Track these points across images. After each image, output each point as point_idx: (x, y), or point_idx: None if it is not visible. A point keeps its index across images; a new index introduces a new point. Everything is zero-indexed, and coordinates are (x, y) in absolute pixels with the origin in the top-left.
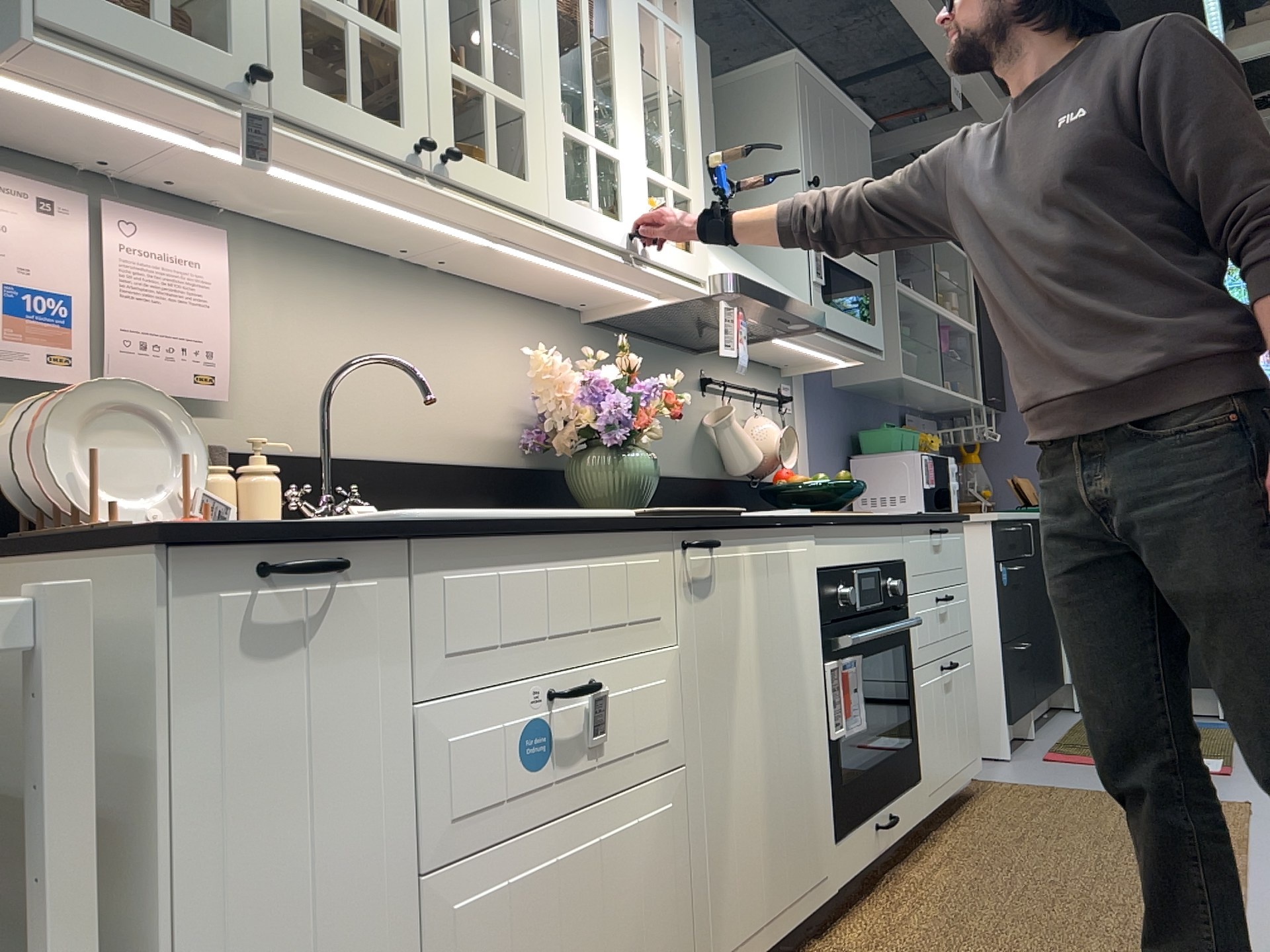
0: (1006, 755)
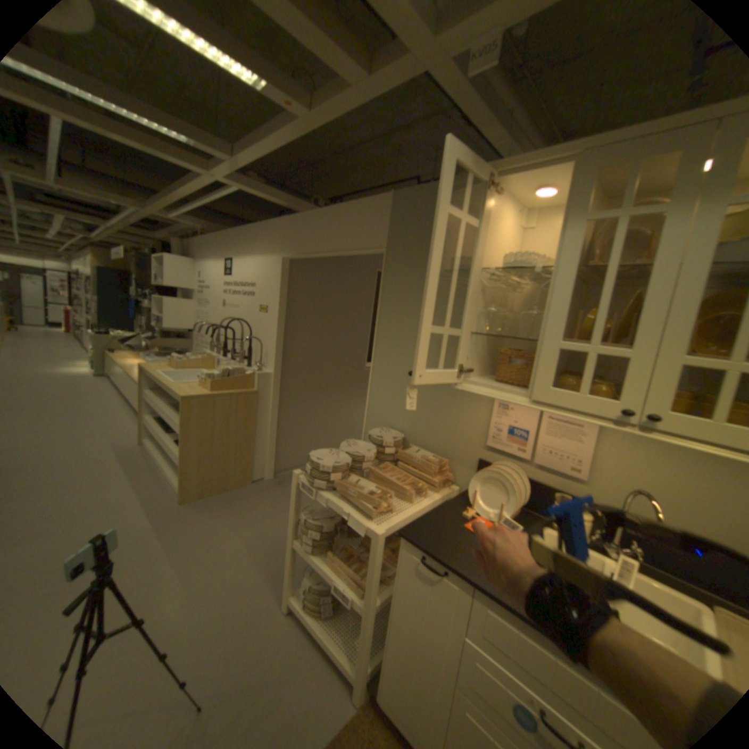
0: None
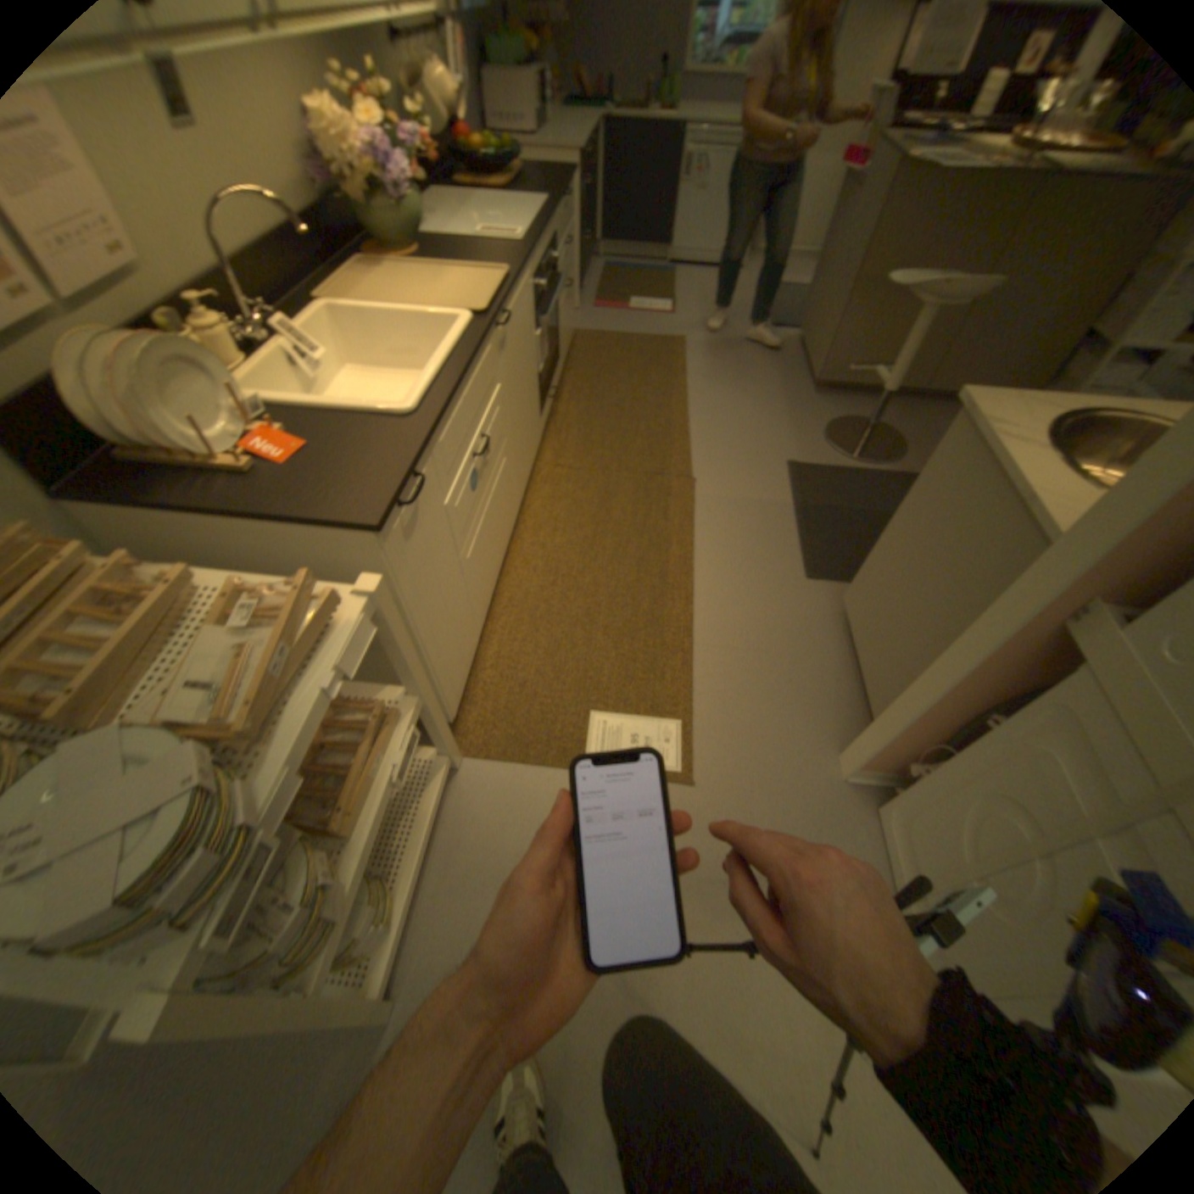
0: (576, 306)
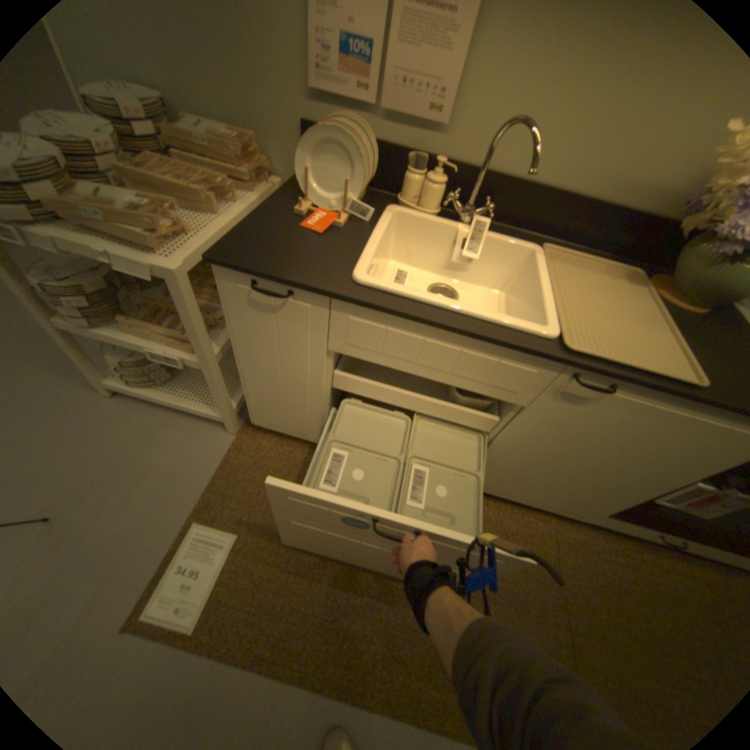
0: None
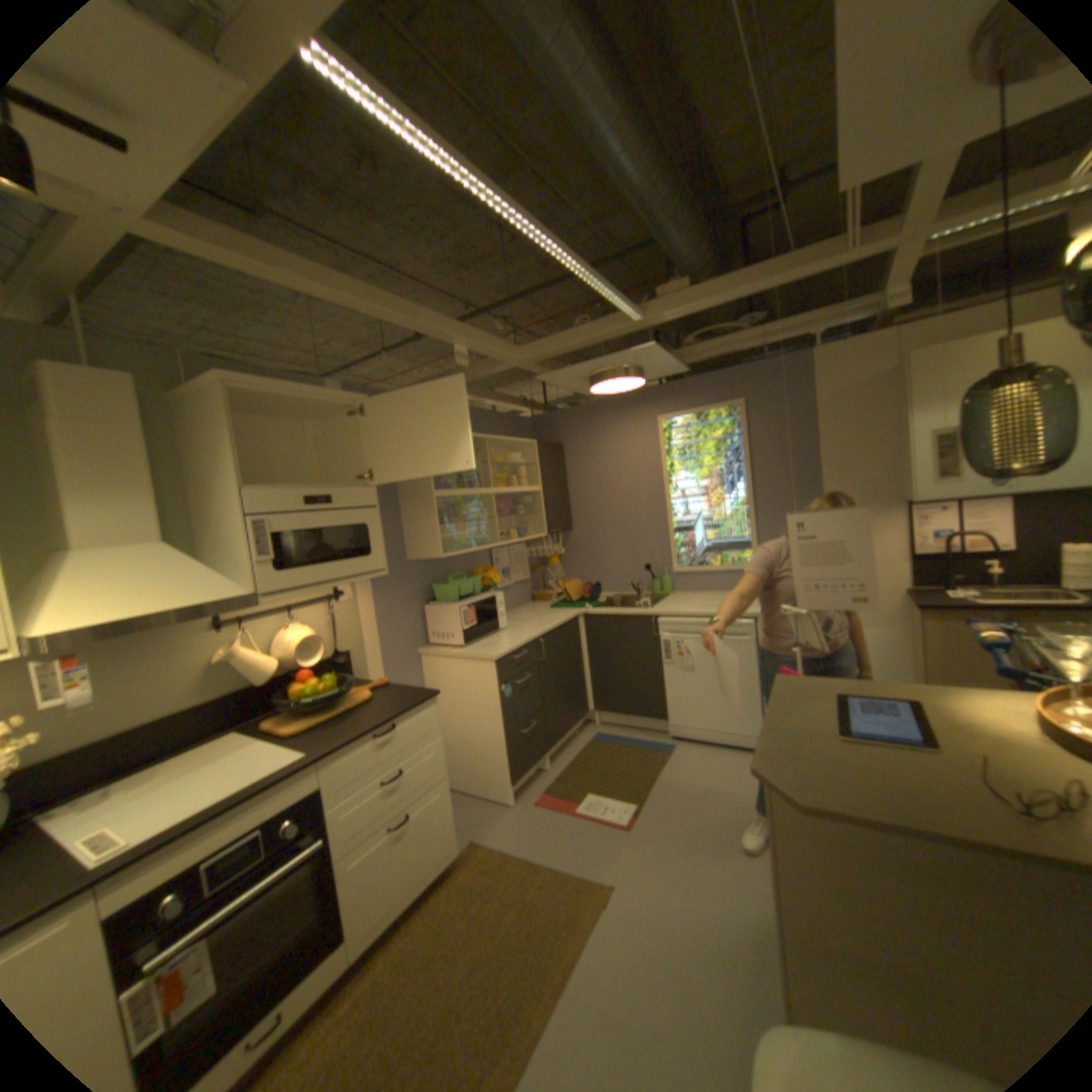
0: (515, 800)
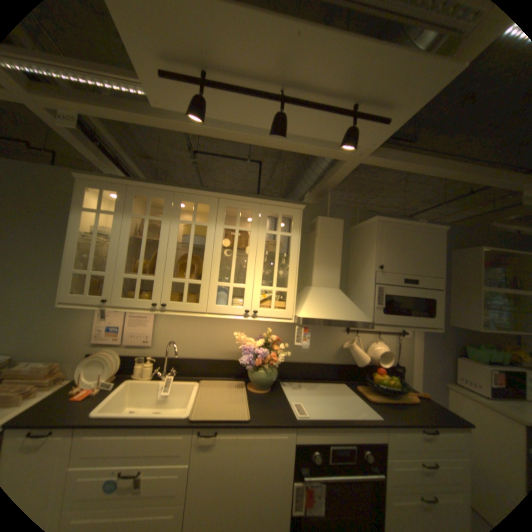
0: None
